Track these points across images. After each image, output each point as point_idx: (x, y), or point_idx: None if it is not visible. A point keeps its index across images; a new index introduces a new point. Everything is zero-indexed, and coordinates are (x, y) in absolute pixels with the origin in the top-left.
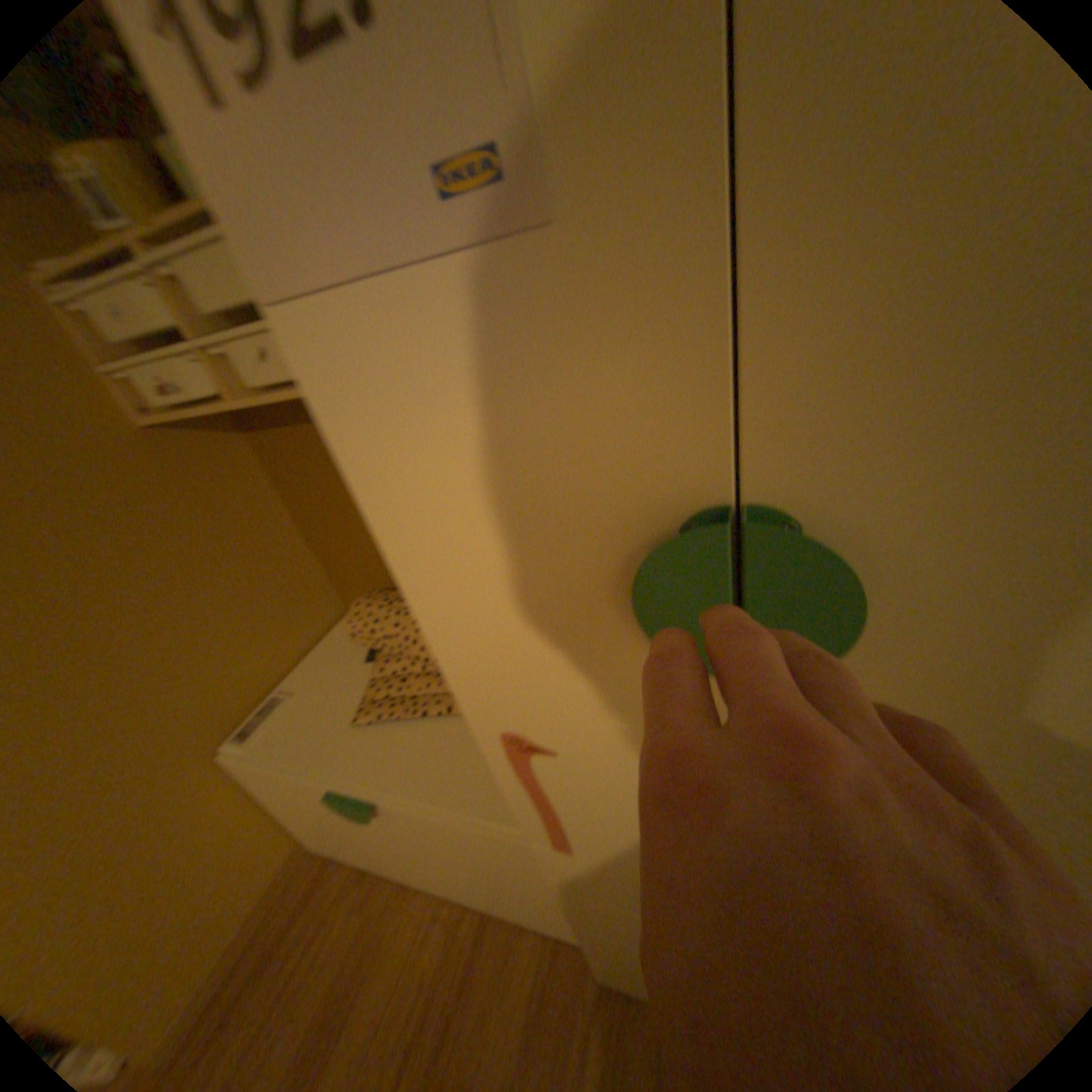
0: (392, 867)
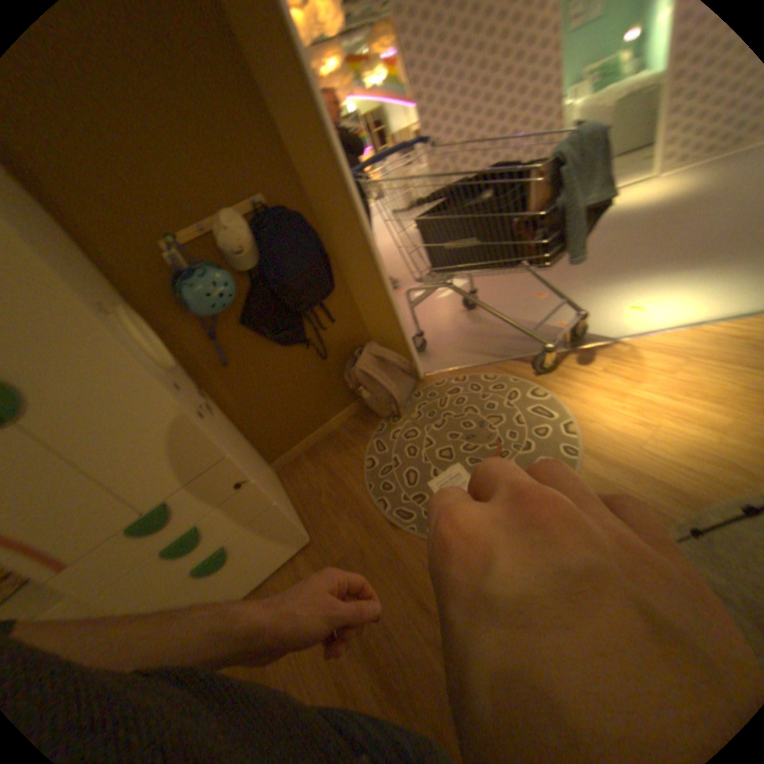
0: None
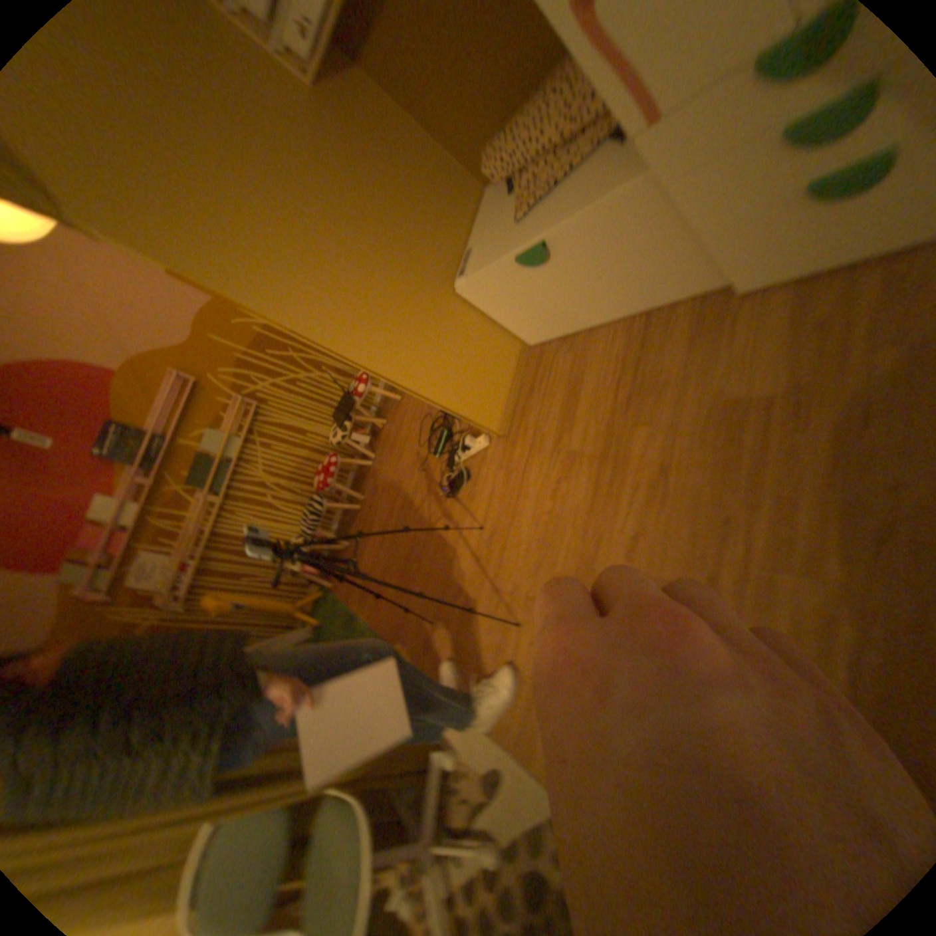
0: (579, 318)
